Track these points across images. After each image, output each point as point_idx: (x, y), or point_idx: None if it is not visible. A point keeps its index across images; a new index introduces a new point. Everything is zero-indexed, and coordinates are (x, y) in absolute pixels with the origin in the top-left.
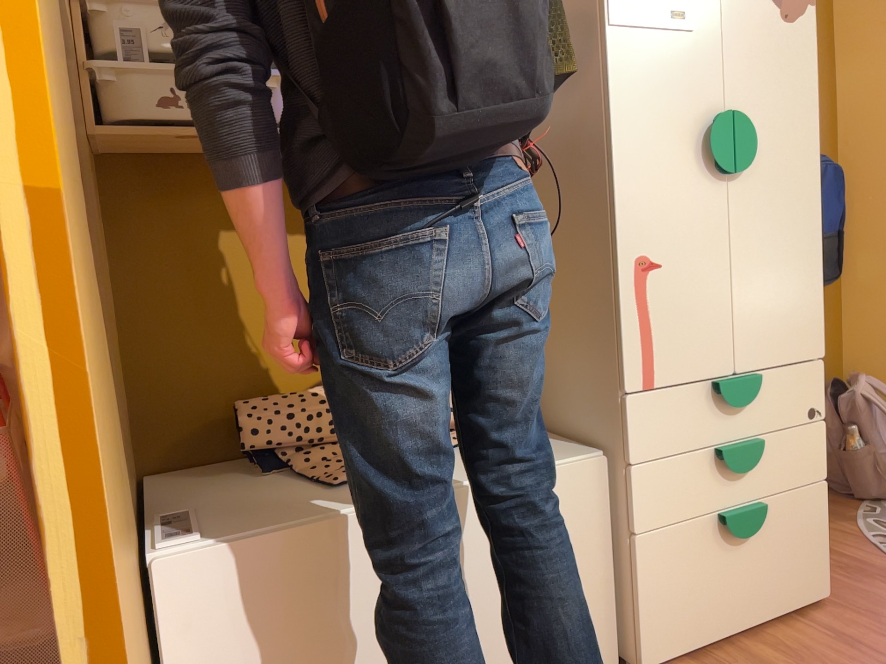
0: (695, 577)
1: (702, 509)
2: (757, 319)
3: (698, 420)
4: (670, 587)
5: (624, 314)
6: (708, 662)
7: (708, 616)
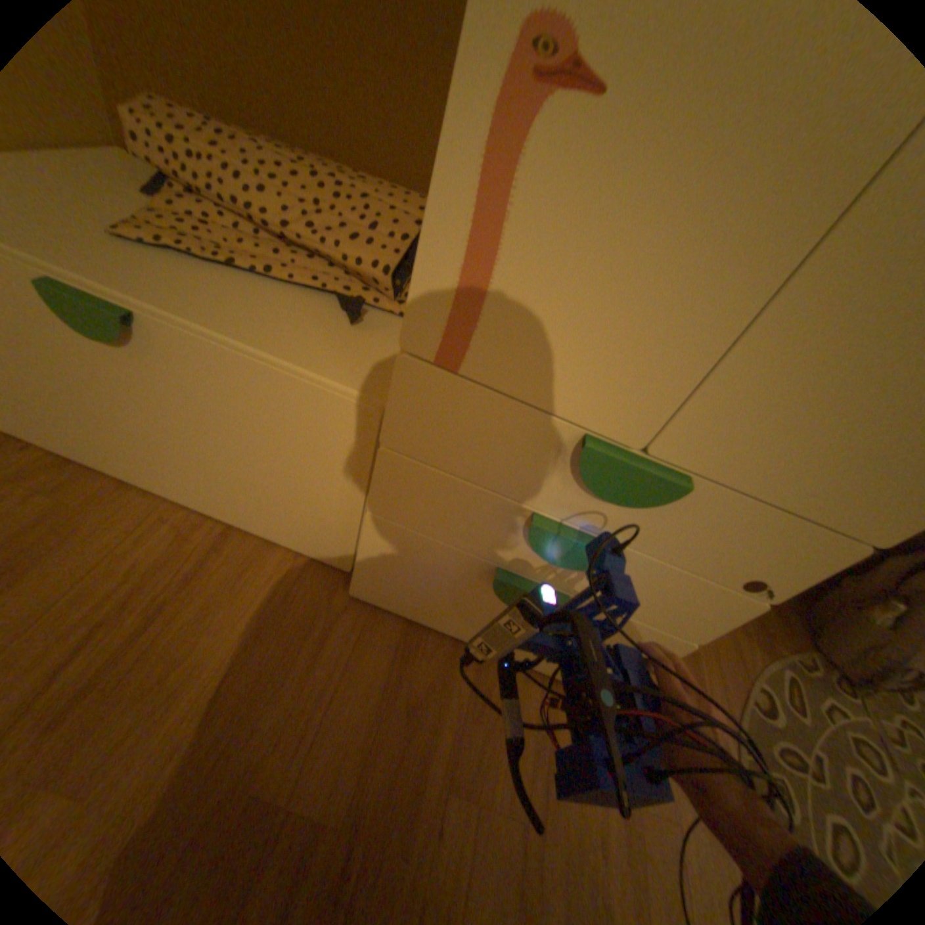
0: (434, 582)
1: (475, 545)
2: (785, 389)
3: (523, 459)
4: (399, 568)
5: (443, 177)
6: (411, 634)
7: (438, 612)
